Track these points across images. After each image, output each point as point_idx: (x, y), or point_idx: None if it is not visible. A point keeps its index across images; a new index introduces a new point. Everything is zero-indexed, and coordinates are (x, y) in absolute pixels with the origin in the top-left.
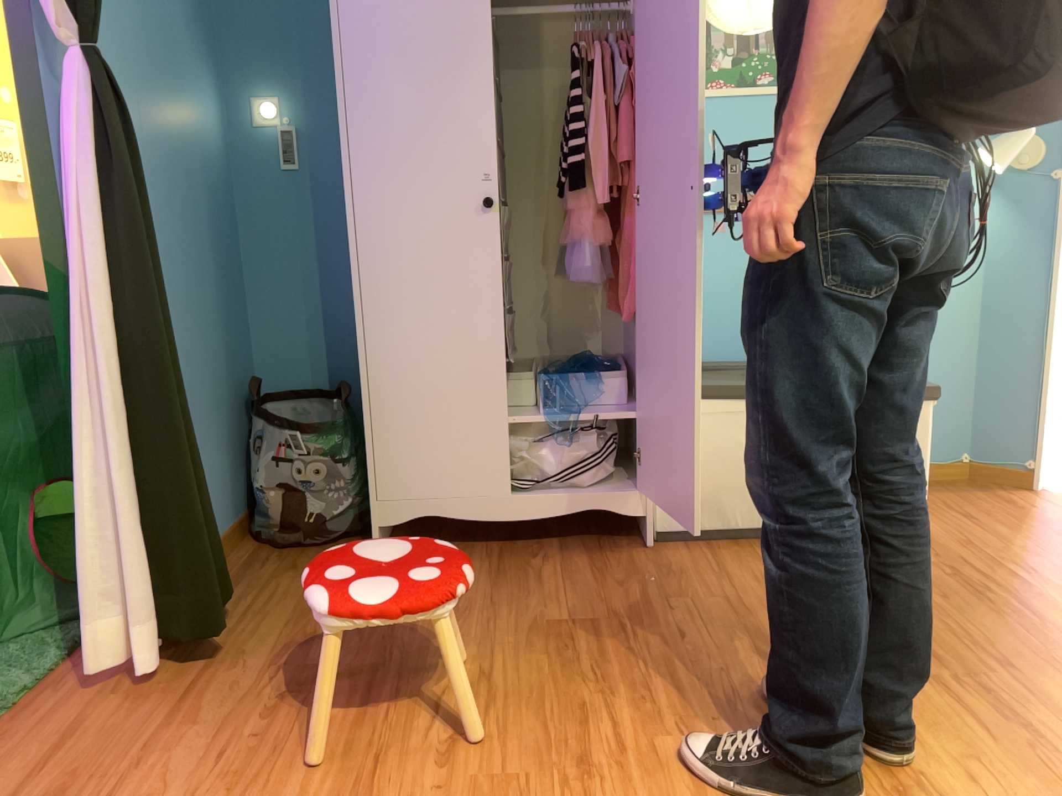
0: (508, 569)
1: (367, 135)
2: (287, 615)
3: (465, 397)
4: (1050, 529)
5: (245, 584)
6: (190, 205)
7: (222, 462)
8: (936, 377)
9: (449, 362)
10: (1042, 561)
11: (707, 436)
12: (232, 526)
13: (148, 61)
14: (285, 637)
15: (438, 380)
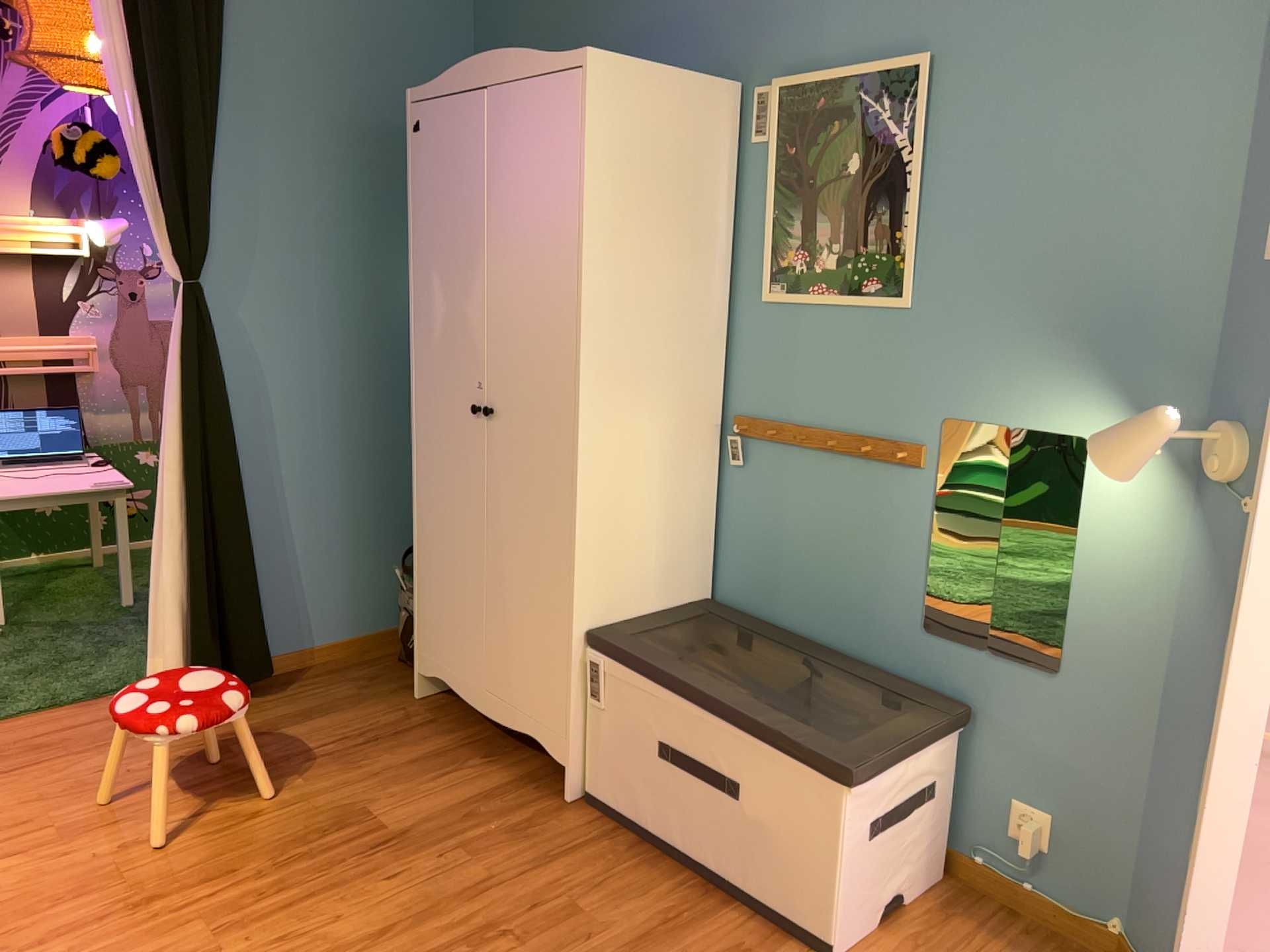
0: (450, 756)
1: (422, 331)
2: (292, 711)
3: (462, 583)
4: None
5: (325, 677)
6: (378, 365)
7: (382, 575)
8: (1076, 772)
9: (455, 546)
10: None
11: (632, 709)
12: (384, 629)
13: (336, 258)
14: (261, 725)
15: (449, 560)
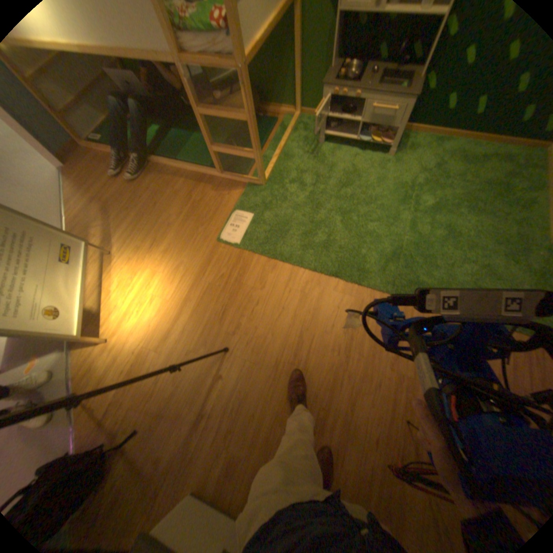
0: None
1: None
2: None
3: None
4: (135, 456)
5: None
6: None
7: None
8: None
9: None
10: (177, 427)
11: None
12: None
13: None
14: None
15: None
